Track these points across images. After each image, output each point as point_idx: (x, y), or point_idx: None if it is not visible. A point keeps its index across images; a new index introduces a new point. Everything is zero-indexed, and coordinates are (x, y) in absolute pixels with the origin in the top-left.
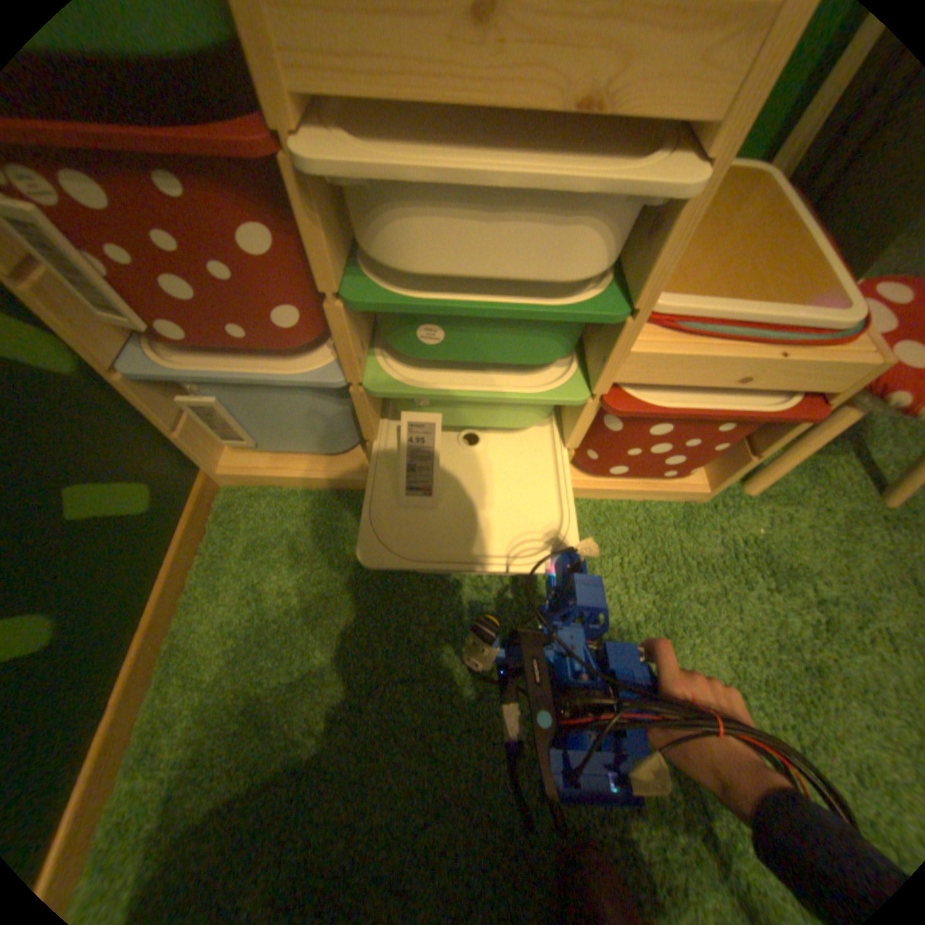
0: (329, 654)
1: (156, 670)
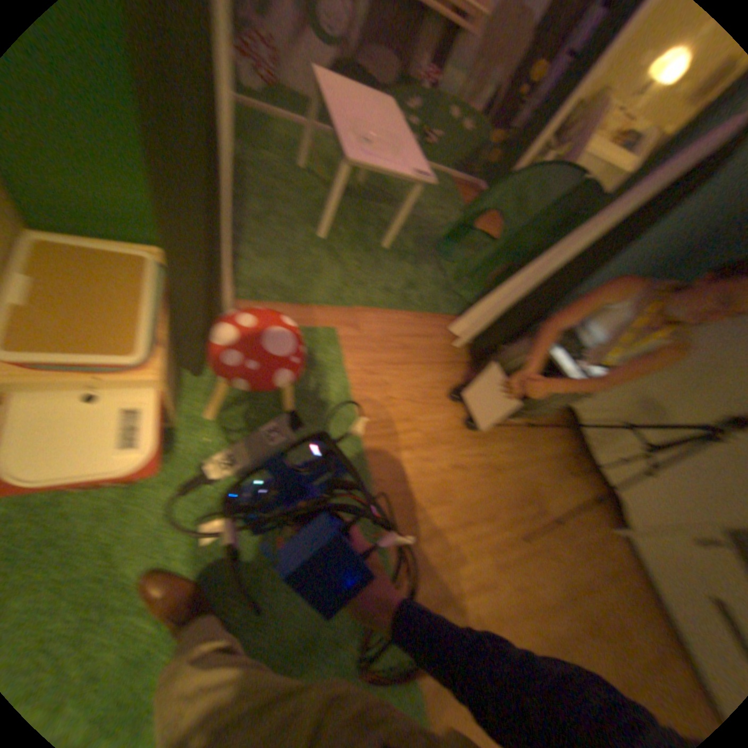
0: None
1: None
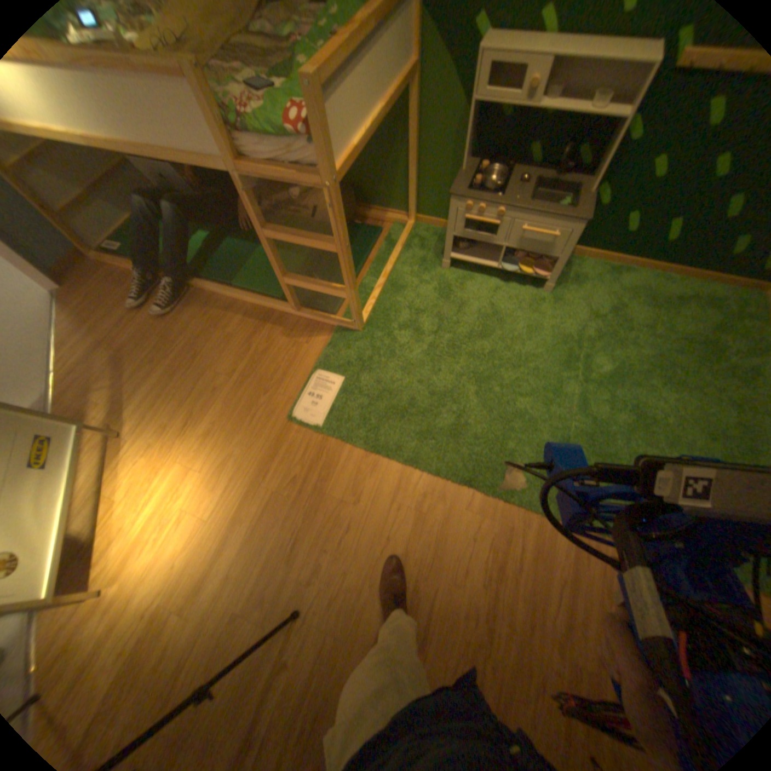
0: (706, 315)
1: (700, 281)
